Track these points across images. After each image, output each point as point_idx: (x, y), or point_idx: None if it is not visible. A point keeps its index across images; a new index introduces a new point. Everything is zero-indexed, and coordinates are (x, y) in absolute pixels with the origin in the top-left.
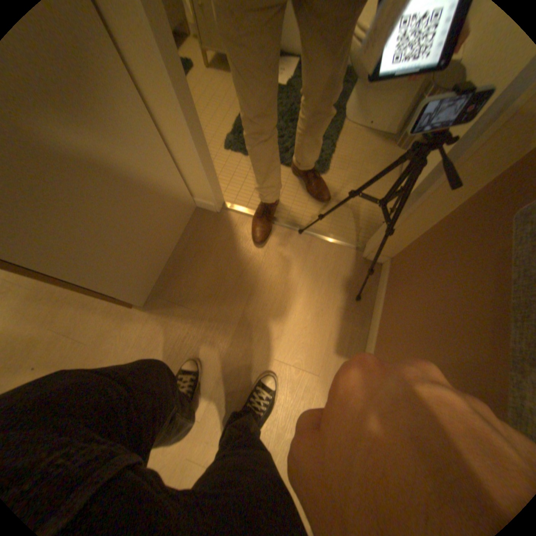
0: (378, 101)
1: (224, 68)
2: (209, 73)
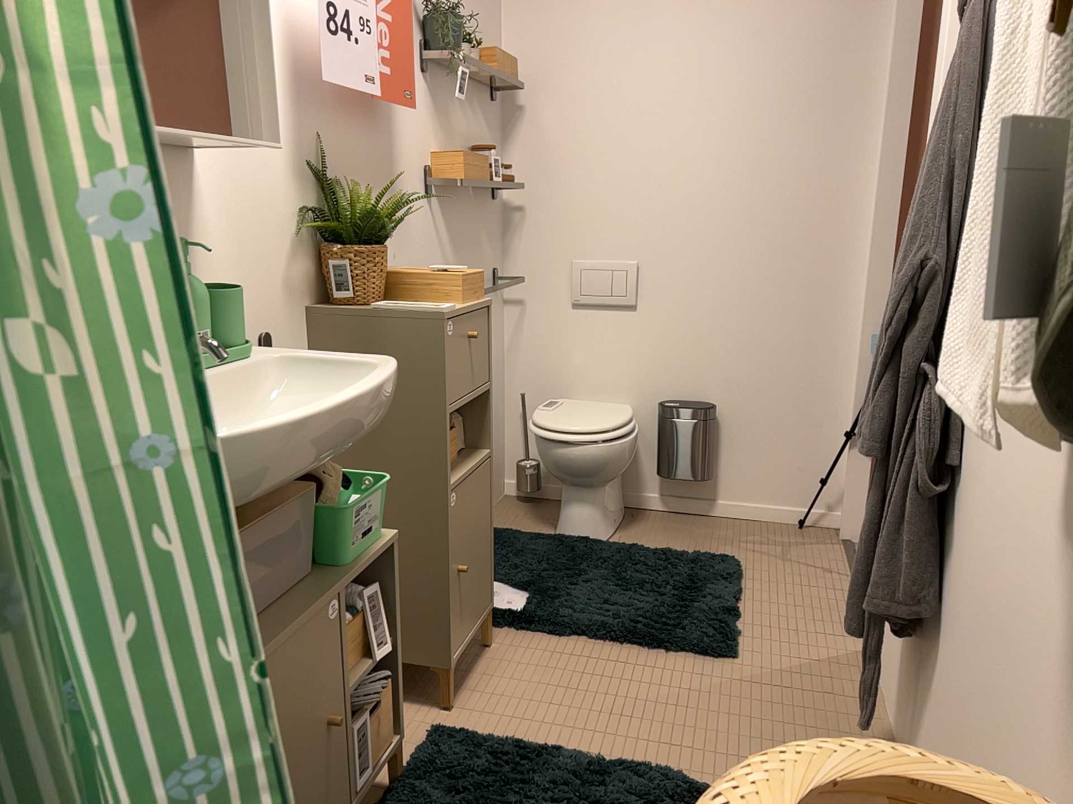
0: (611, 495)
1: (459, 677)
2: (482, 699)
